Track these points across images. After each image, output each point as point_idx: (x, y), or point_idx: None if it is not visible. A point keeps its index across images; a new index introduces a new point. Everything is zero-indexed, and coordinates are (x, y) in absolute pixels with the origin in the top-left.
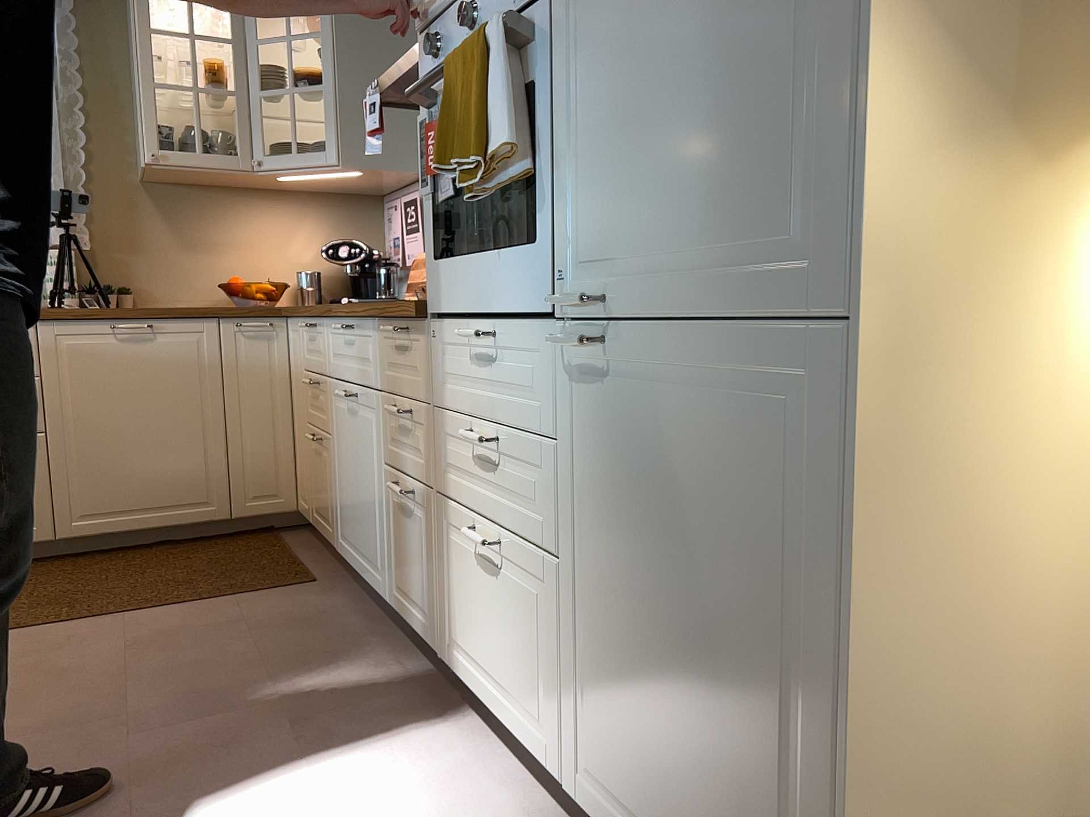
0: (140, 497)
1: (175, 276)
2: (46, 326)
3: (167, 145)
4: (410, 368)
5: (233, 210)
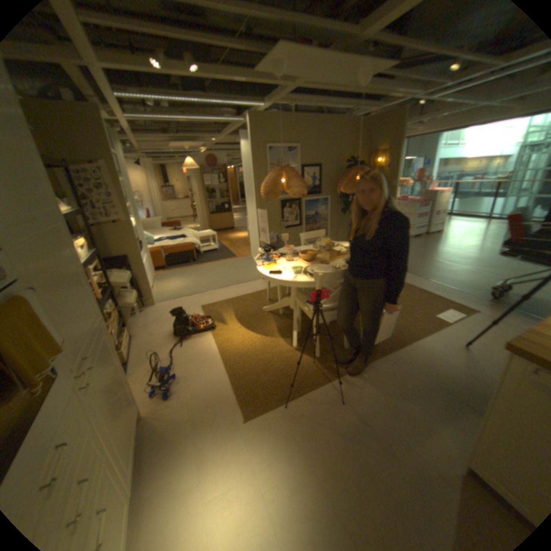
0: None
1: None
2: None
3: None
4: None
5: None
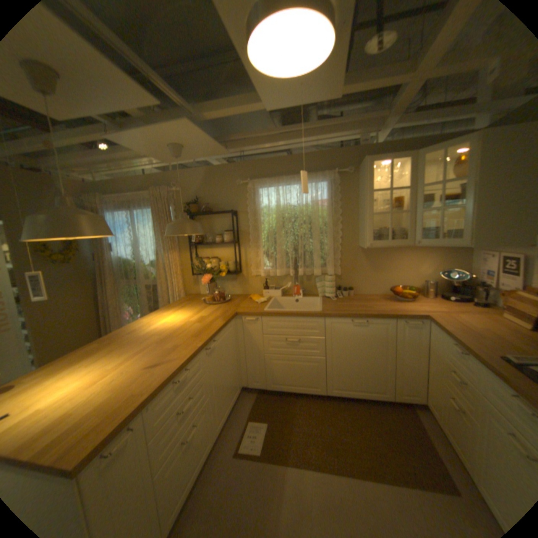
0: (358, 386)
1: (369, 282)
2: (328, 319)
3: (375, 237)
4: None
5: (395, 254)
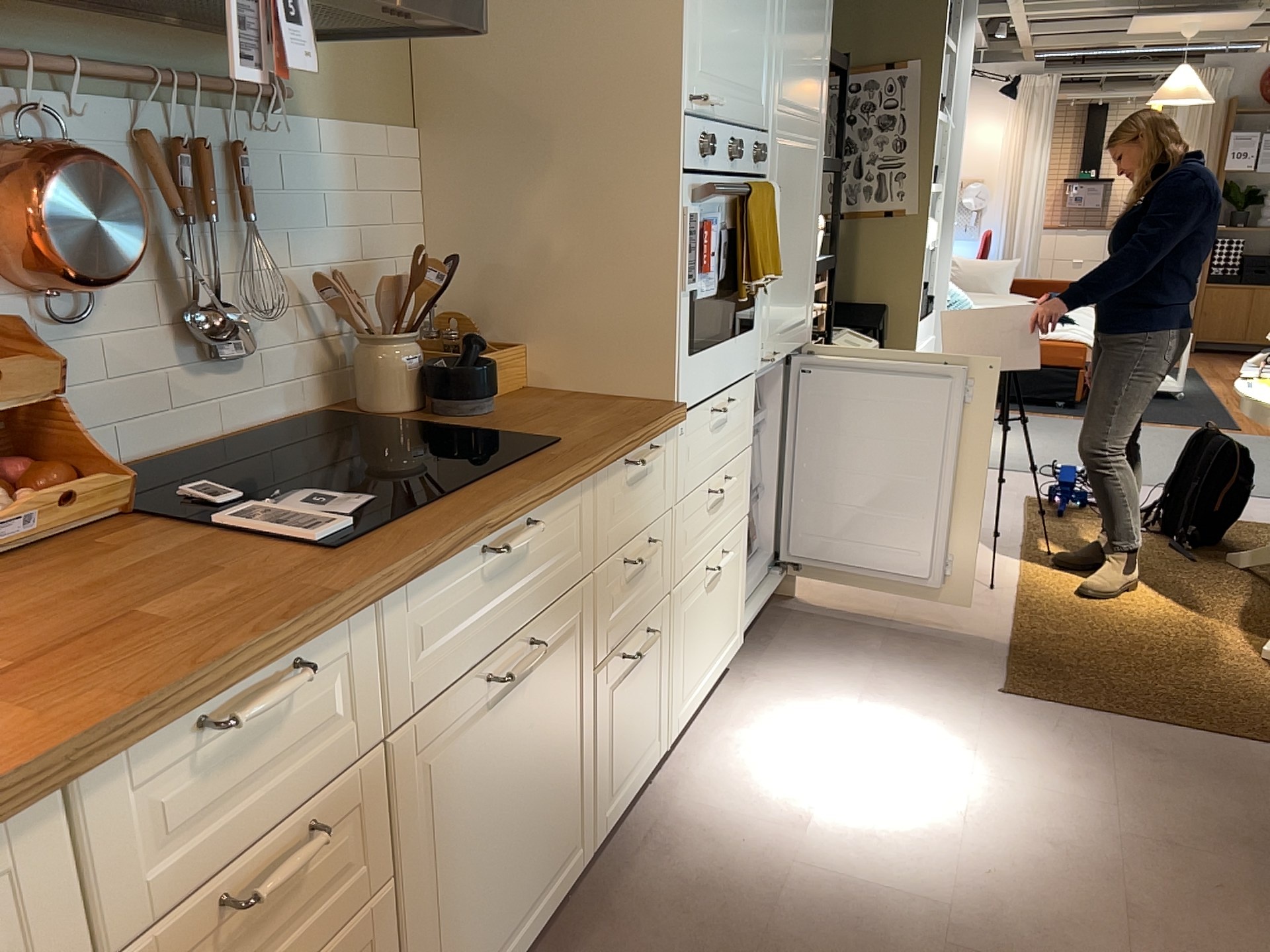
0: None
1: None
2: None
3: None
4: (648, 491)
5: None
